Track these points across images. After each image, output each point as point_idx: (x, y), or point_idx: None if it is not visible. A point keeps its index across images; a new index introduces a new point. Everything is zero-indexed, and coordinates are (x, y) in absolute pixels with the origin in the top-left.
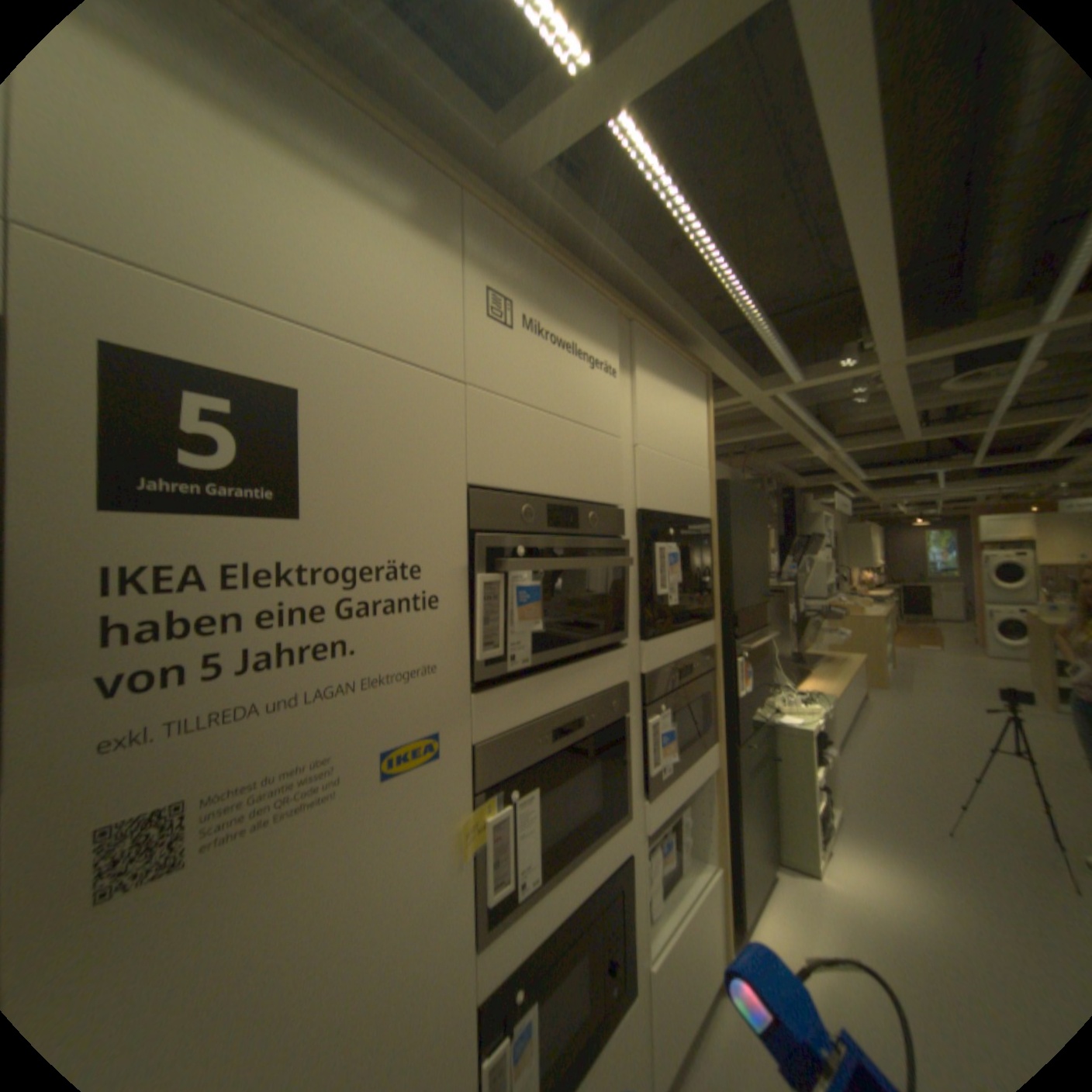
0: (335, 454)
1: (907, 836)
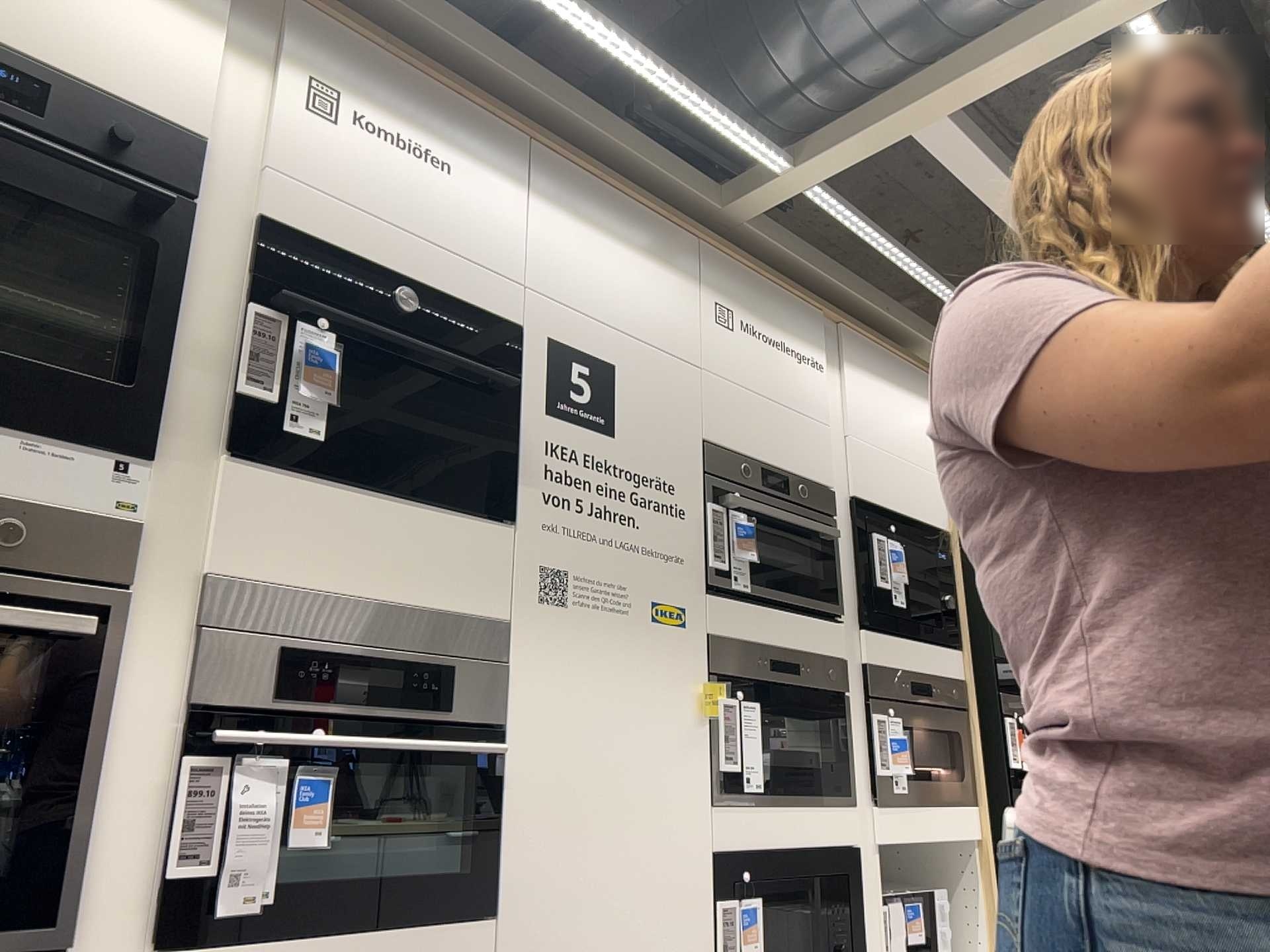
0: (628, 406)
1: None
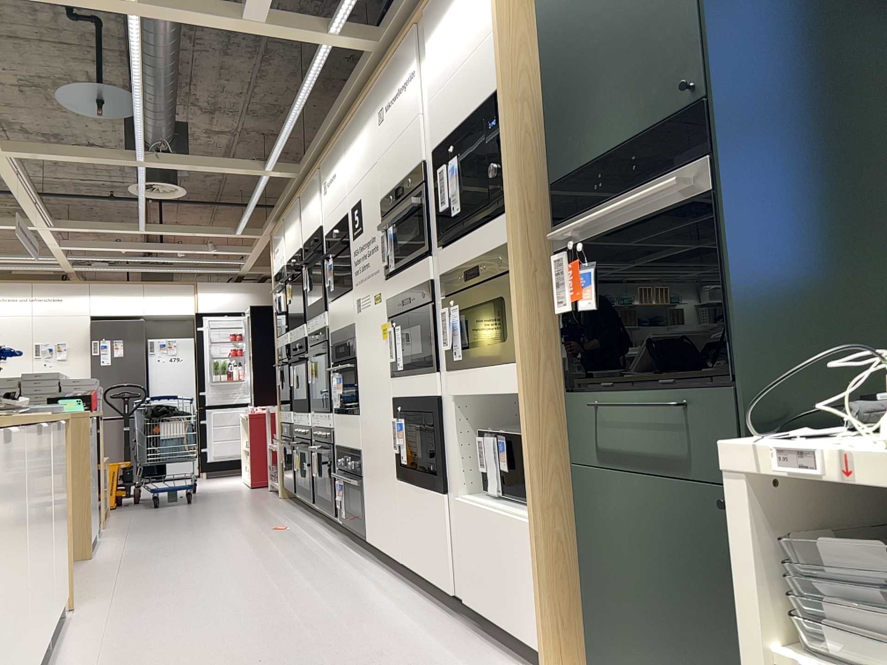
0: (364, 210)
1: None
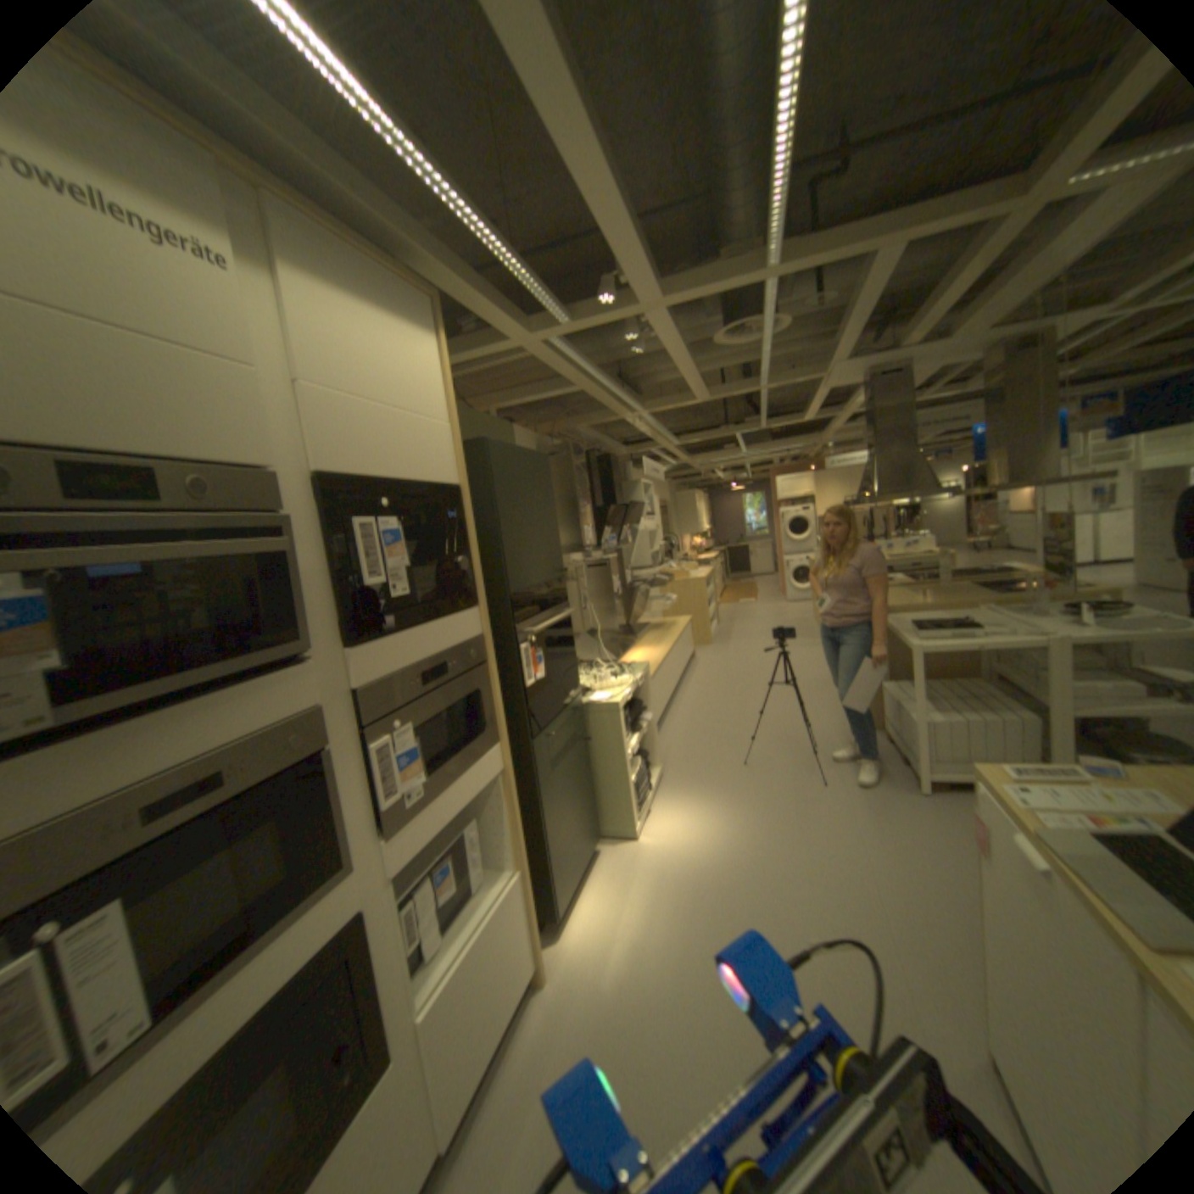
0: None
1: (712, 774)
